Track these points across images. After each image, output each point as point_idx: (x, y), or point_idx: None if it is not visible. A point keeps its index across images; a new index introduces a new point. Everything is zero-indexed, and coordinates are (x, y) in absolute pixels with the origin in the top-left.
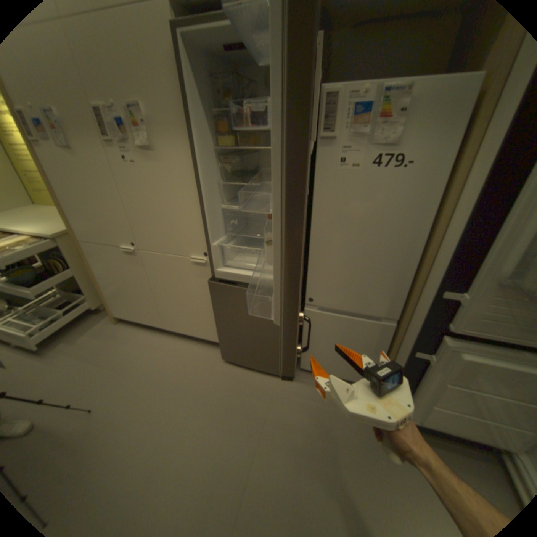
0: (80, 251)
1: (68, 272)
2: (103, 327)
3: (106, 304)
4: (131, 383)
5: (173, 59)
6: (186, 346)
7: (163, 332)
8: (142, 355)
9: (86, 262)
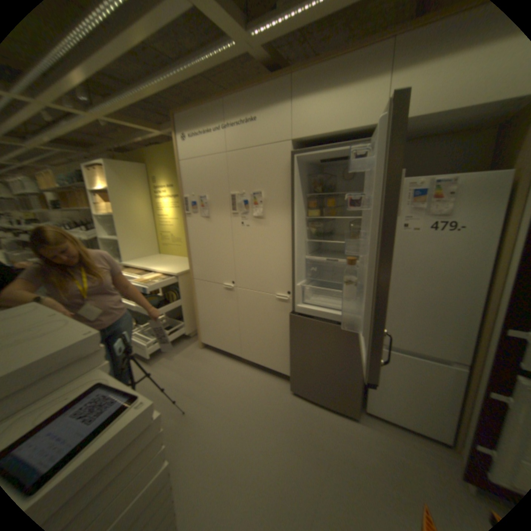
0: (193, 286)
1: (178, 301)
2: (191, 350)
3: (198, 330)
4: (214, 398)
5: (288, 168)
6: (257, 375)
7: (238, 361)
8: (222, 377)
9: (194, 294)
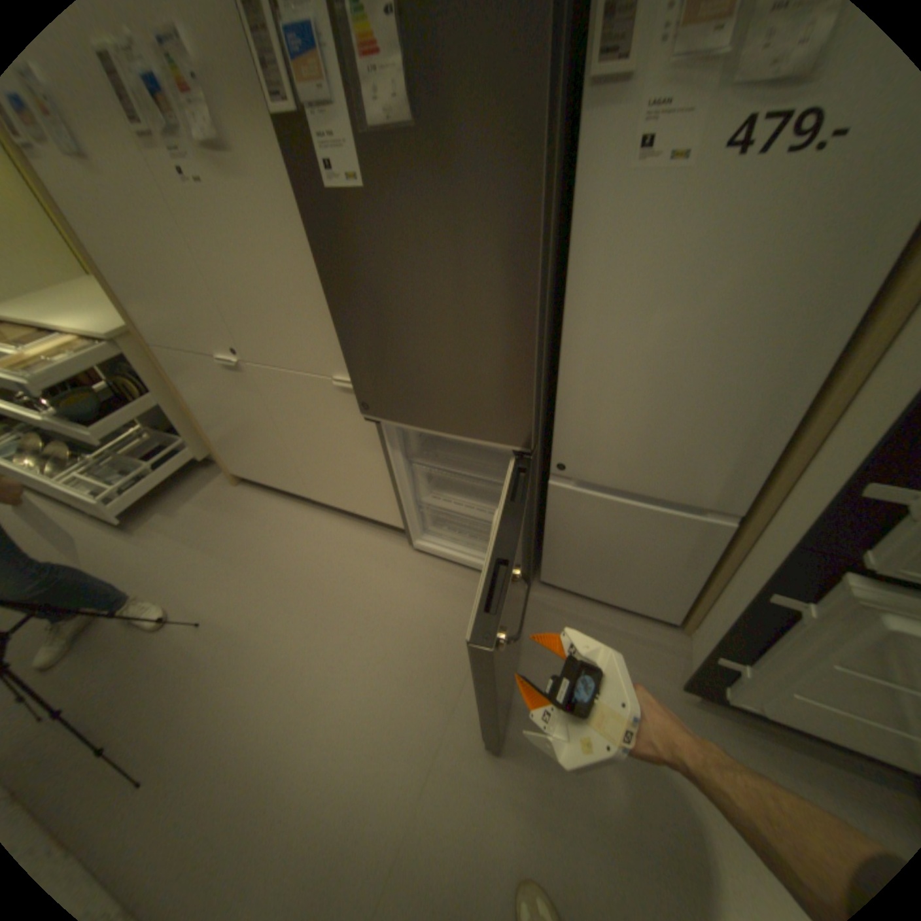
0: (157, 364)
1: (150, 399)
2: (218, 491)
3: (216, 454)
4: (259, 586)
5: None
6: (347, 530)
7: (310, 504)
8: (277, 542)
9: (170, 383)
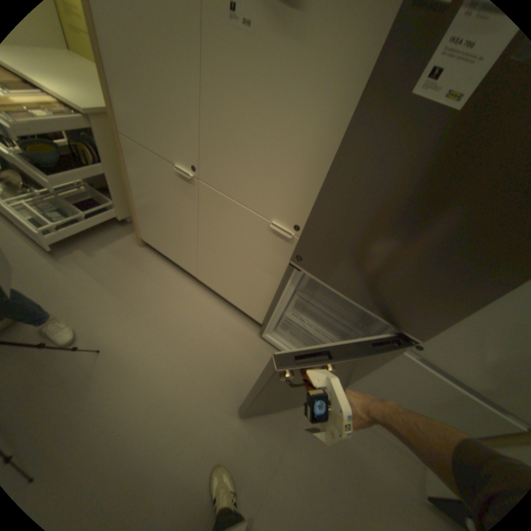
0: (120, 148)
1: (100, 168)
2: (128, 246)
3: (137, 223)
4: (149, 333)
5: None
6: (216, 307)
7: (193, 278)
8: (166, 301)
9: (123, 165)
